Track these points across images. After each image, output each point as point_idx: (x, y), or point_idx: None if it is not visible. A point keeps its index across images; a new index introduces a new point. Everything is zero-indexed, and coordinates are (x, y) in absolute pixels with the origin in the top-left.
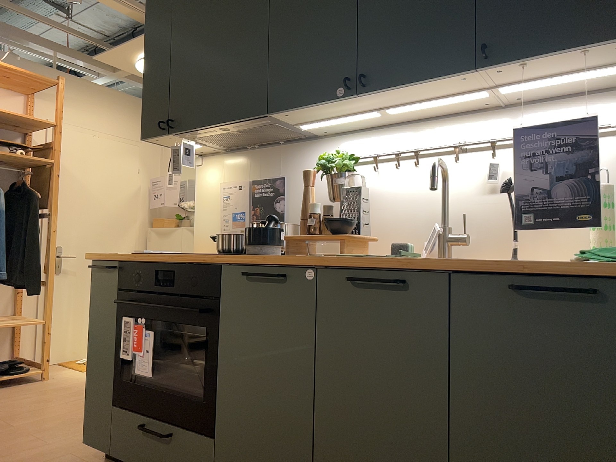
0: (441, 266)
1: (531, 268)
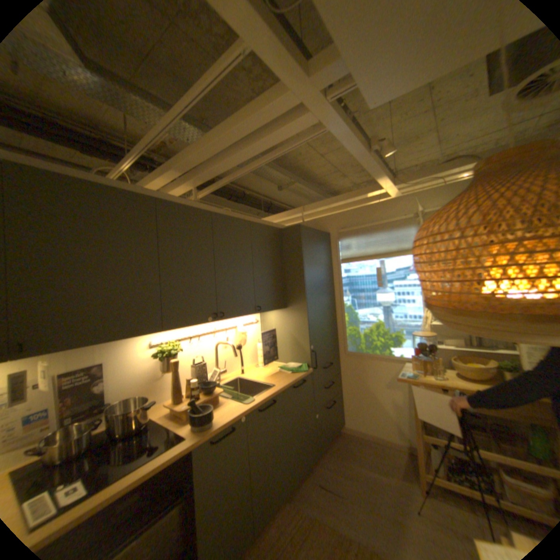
0: (281, 390)
1: (296, 381)
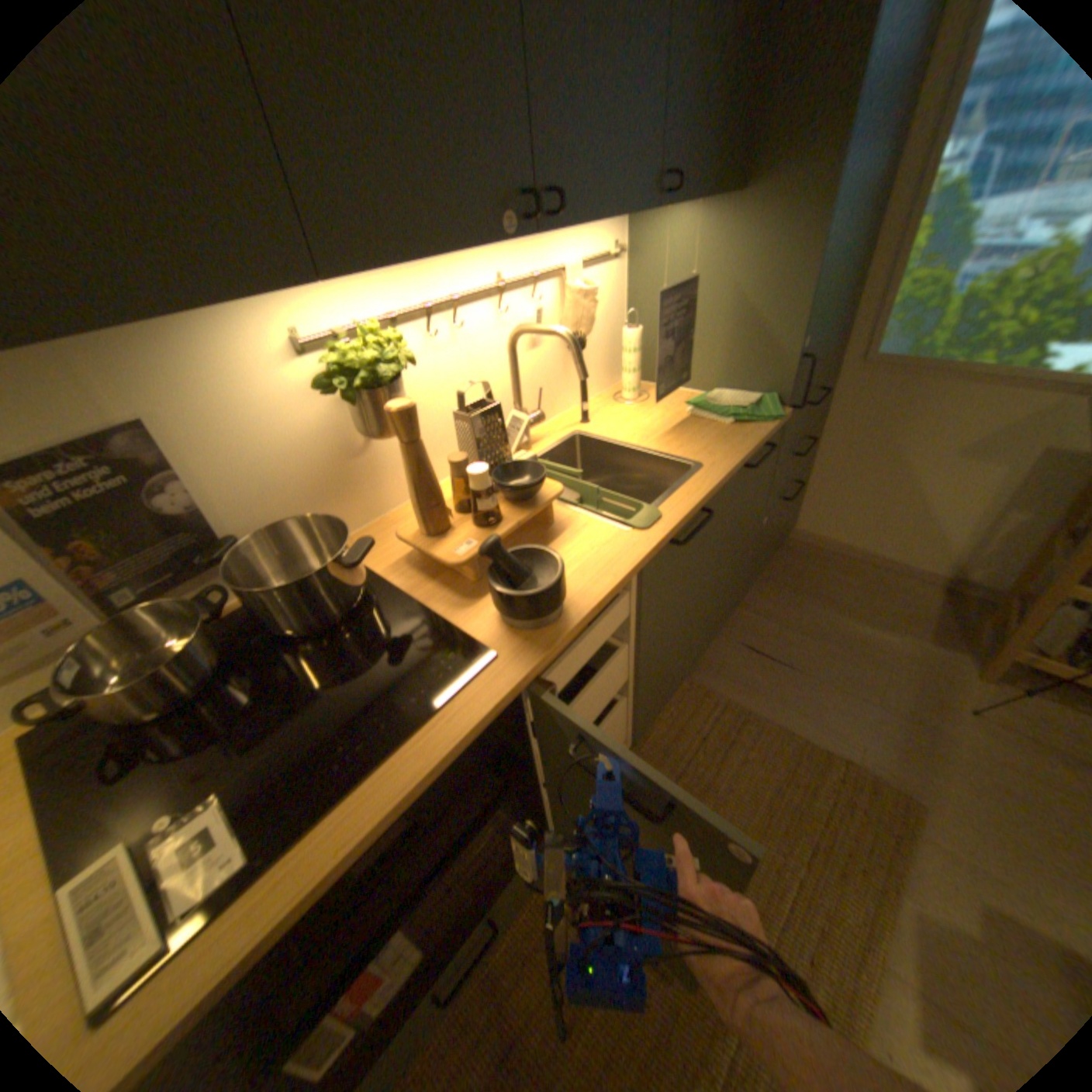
0: (725, 480)
1: (756, 448)
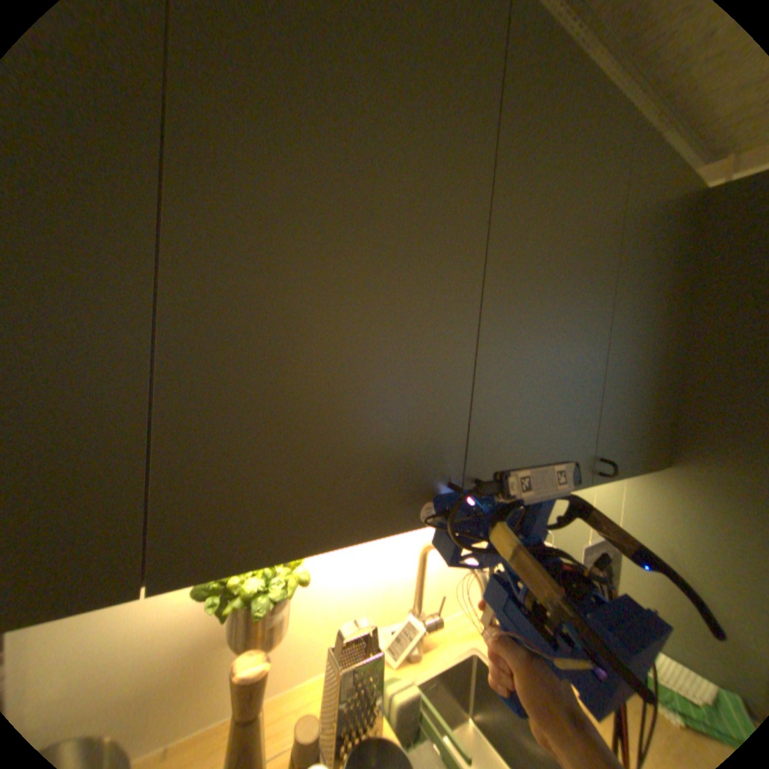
0: None
1: None
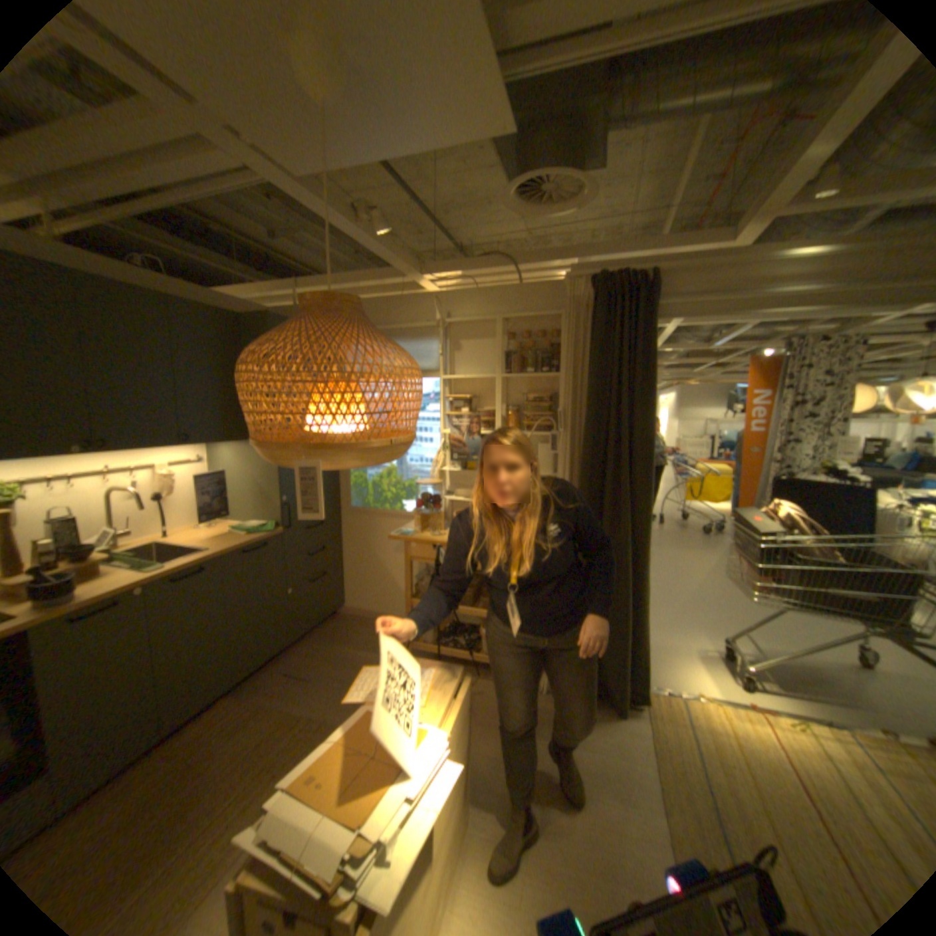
0: (218, 556)
1: (248, 544)
